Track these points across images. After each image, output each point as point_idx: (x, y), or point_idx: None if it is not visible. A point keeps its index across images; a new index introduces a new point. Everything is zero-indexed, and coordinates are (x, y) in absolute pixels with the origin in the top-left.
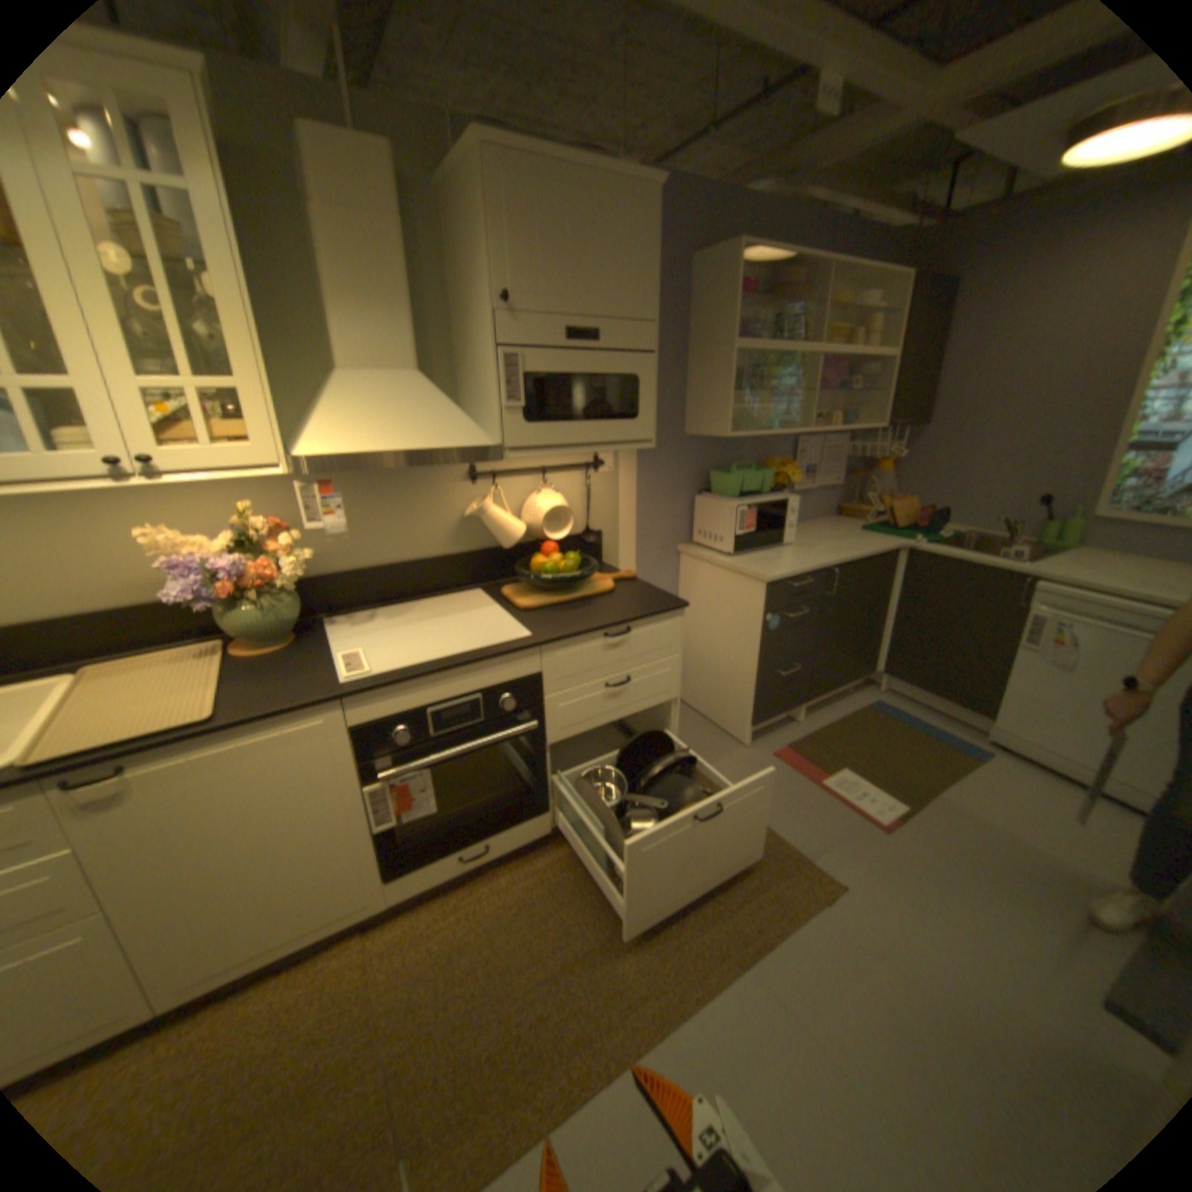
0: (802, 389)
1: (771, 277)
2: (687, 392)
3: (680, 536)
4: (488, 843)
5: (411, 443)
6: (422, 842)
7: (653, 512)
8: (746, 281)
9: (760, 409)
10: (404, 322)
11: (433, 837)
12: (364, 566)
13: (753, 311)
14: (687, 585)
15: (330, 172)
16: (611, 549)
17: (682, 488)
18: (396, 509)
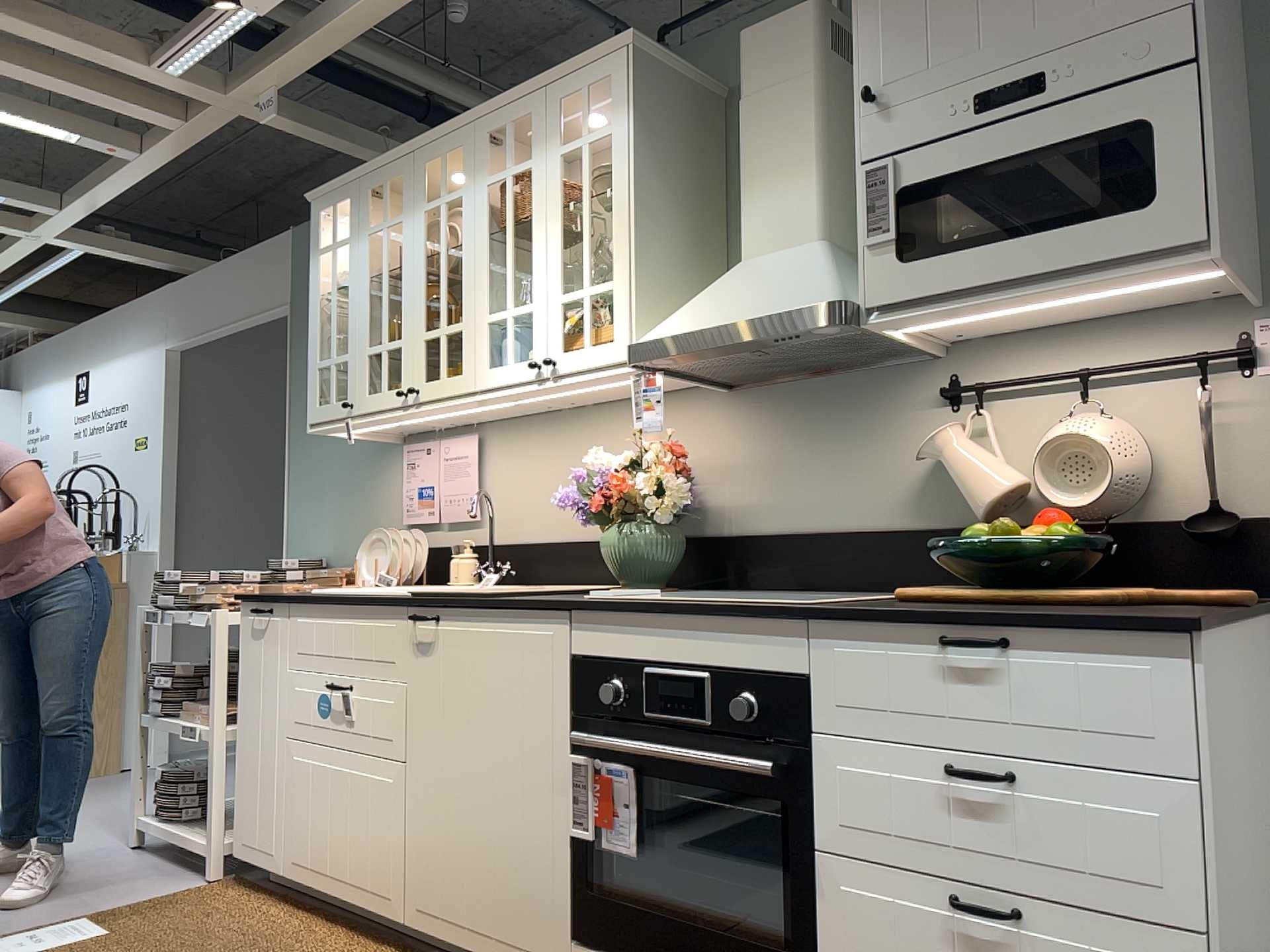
0: None
1: None
2: None
3: None
4: None
5: (735, 316)
6: (620, 905)
7: None
8: None
9: None
10: (809, 186)
11: (633, 909)
12: (788, 531)
13: None
14: None
15: (754, 66)
16: None
17: None
18: (835, 450)
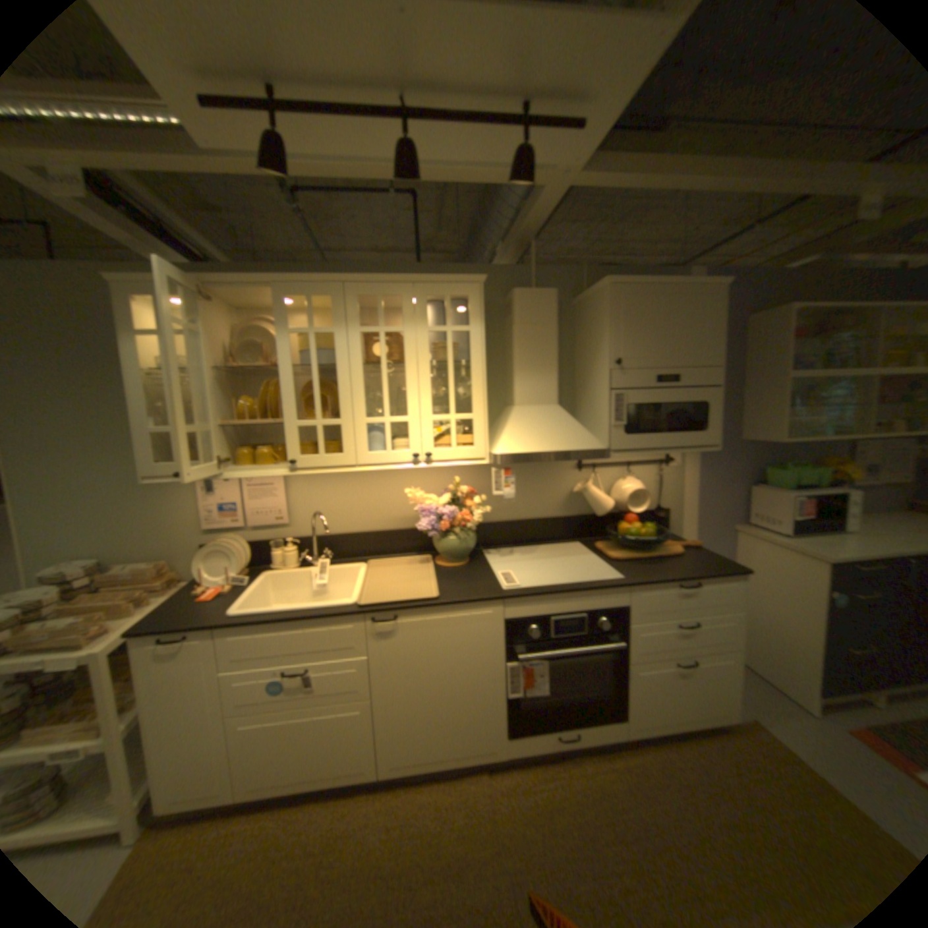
0: (858, 403)
1: (821, 323)
2: (745, 408)
3: (738, 518)
4: (581, 734)
5: (556, 448)
6: (538, 716)
7: (714, 497)
8: (798, 330)
9: (815, 420)
10: (554, 379)
11: (545, 715)
12: (509, 520)
13: (803, 348)
14: (746, 559)
15: (527, 310)
16: (678, 523)
17: (740, 480)
18: (531, 486)
